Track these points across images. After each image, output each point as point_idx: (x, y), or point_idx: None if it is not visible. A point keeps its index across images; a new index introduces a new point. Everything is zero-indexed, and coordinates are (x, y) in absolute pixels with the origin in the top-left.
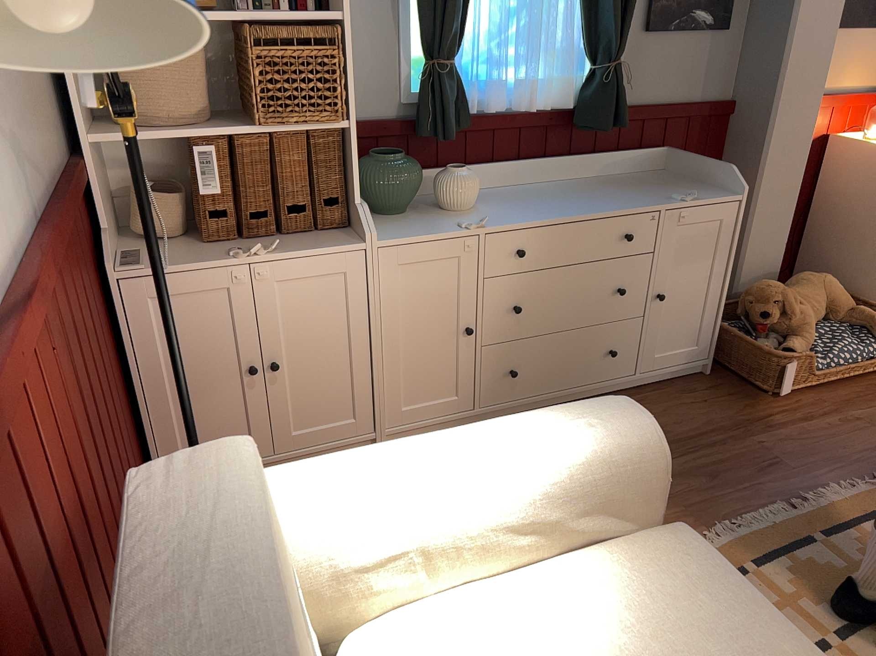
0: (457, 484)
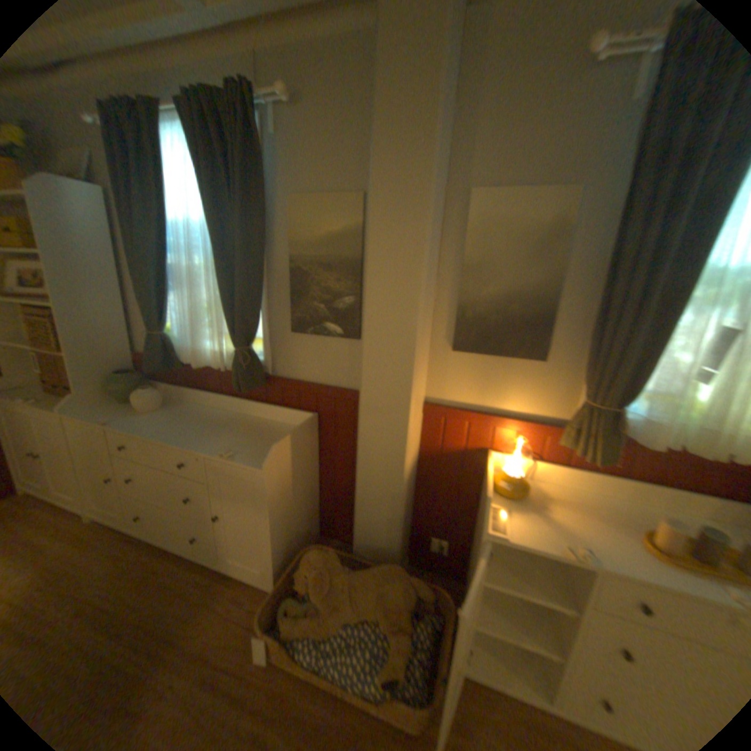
0: None
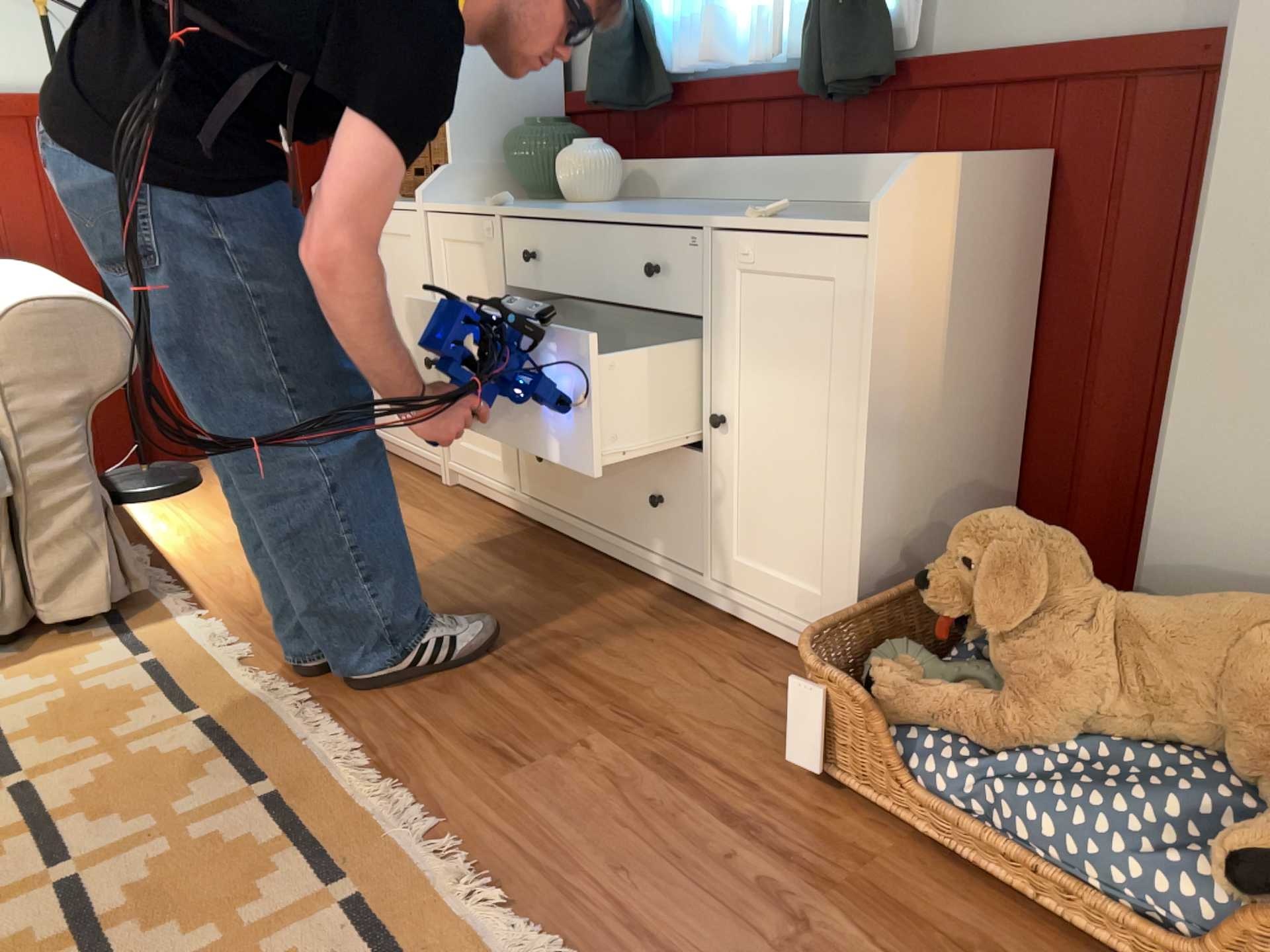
0: None
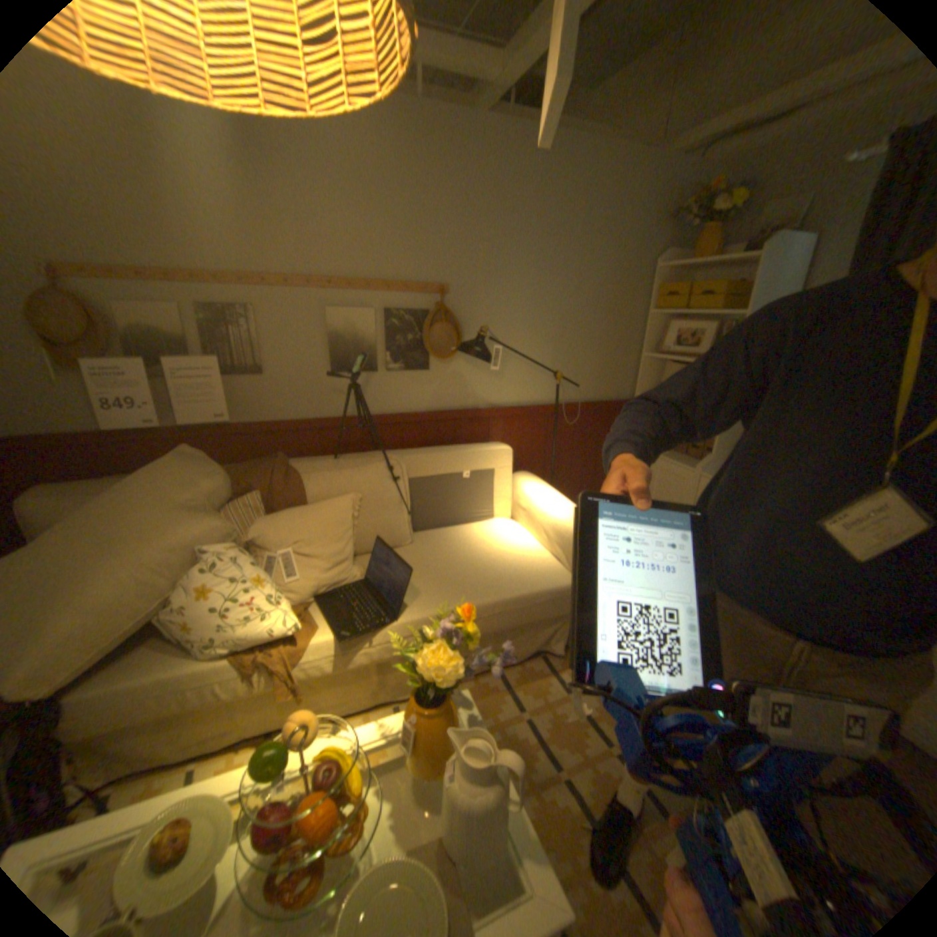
0: (547, 506)
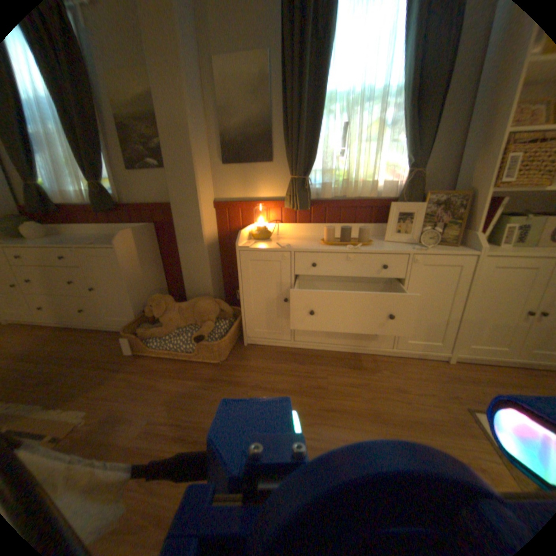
0: None
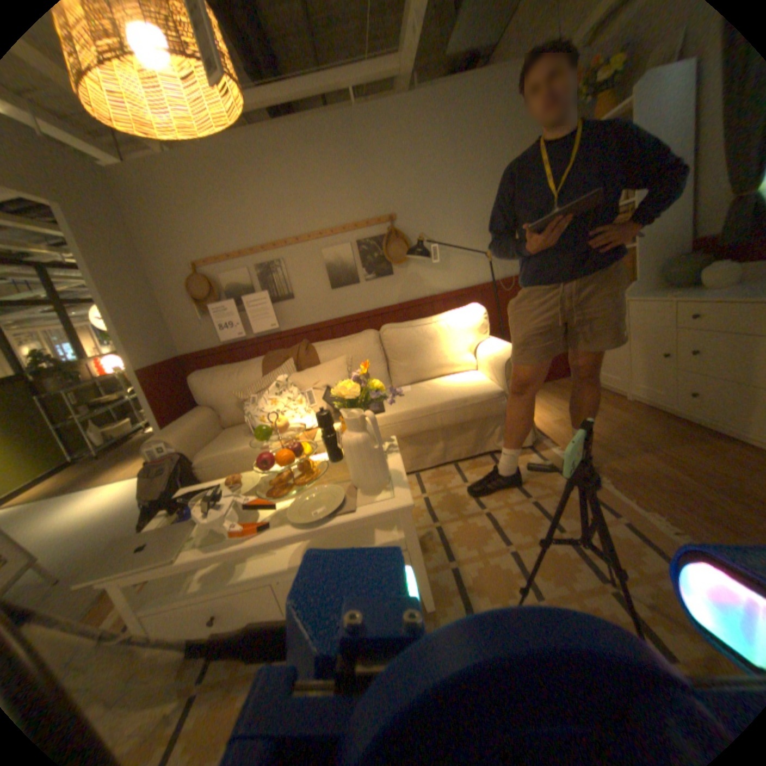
0: (485, 347)
